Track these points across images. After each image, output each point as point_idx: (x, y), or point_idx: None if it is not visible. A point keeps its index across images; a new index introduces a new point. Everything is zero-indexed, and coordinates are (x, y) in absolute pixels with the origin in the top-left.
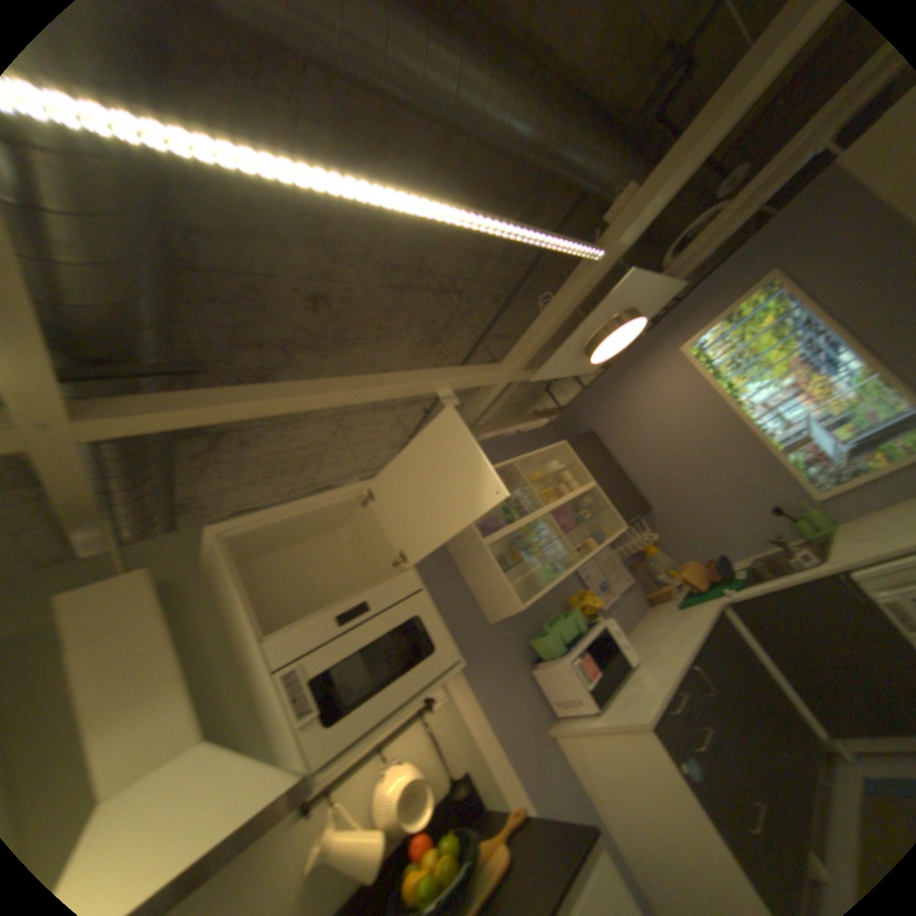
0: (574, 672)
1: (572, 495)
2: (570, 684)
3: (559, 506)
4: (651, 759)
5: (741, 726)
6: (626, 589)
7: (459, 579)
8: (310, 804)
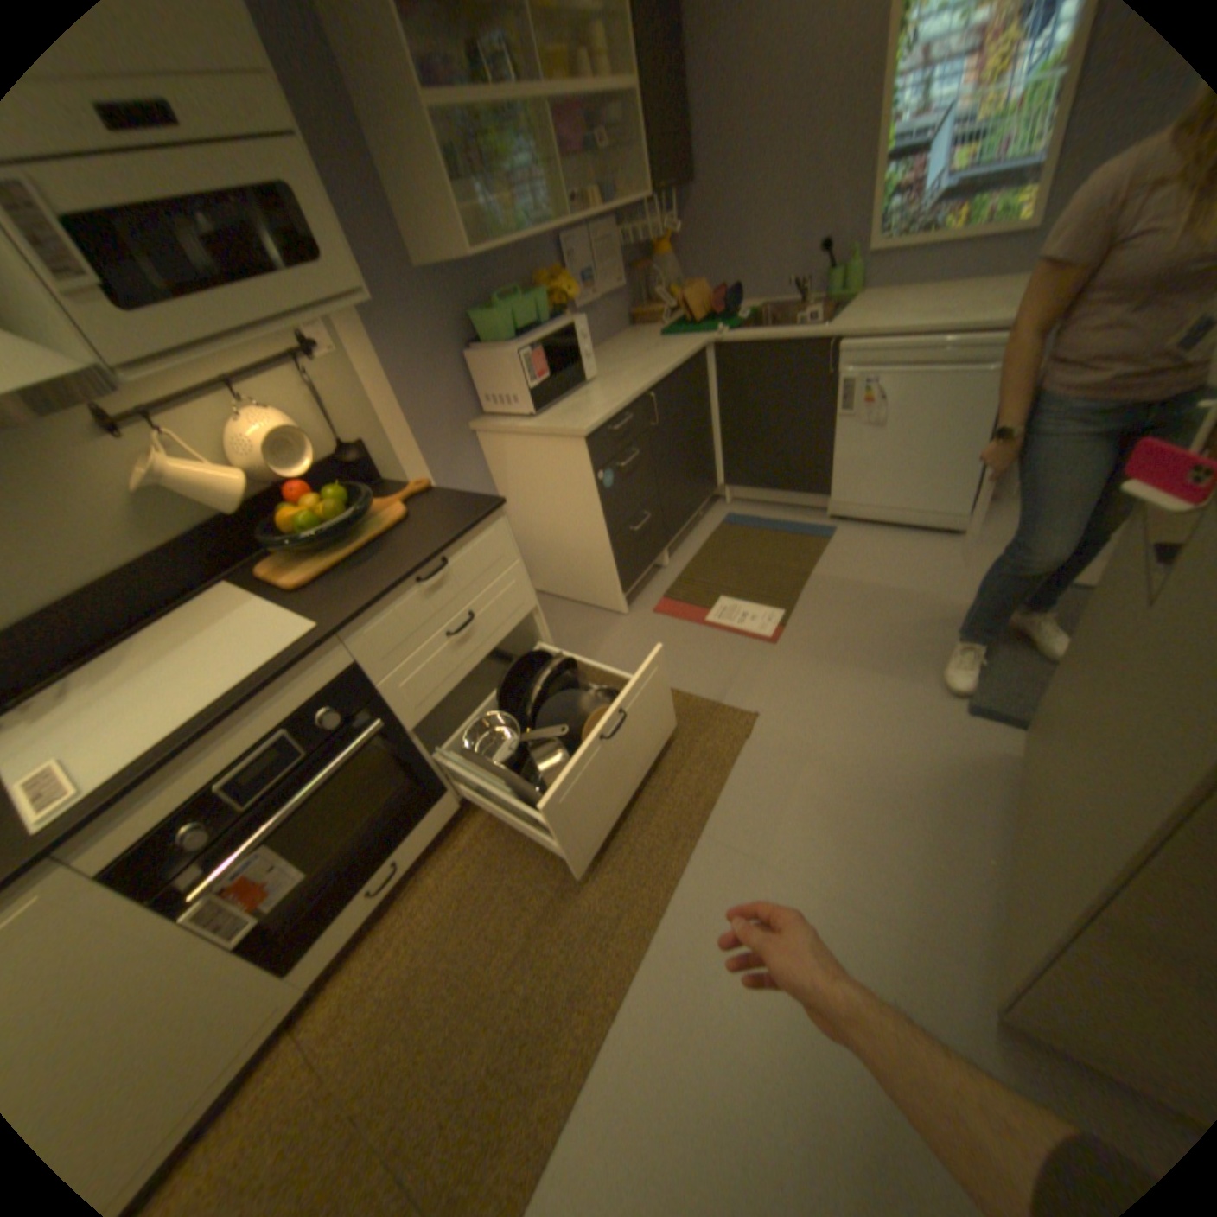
0: (518, 365)
1: (595, 87)
2: (509, 378)
3: (565, 103)
4: (573, 464)
5: (664, 457)
6: (612, 292)
7: (366, 165)
8: (117, 423)
